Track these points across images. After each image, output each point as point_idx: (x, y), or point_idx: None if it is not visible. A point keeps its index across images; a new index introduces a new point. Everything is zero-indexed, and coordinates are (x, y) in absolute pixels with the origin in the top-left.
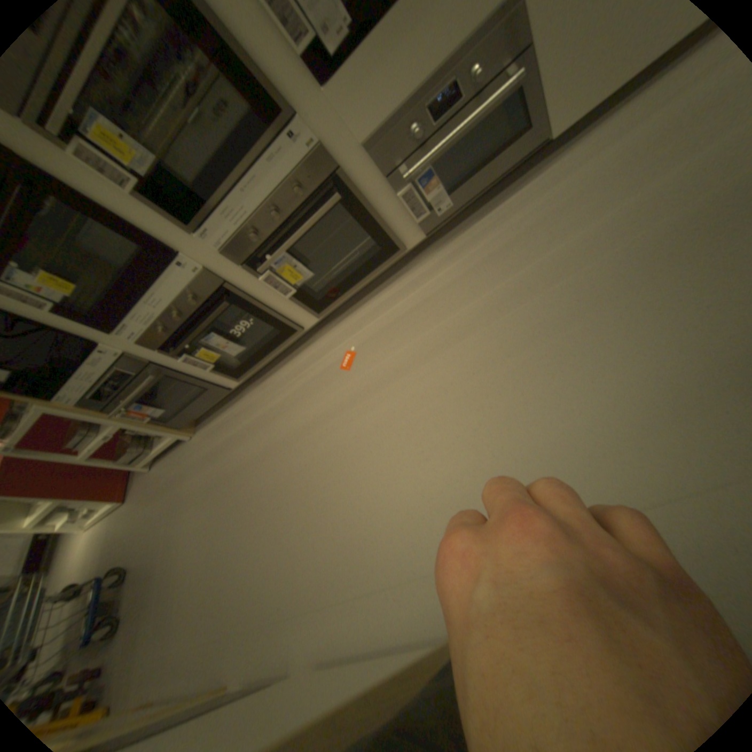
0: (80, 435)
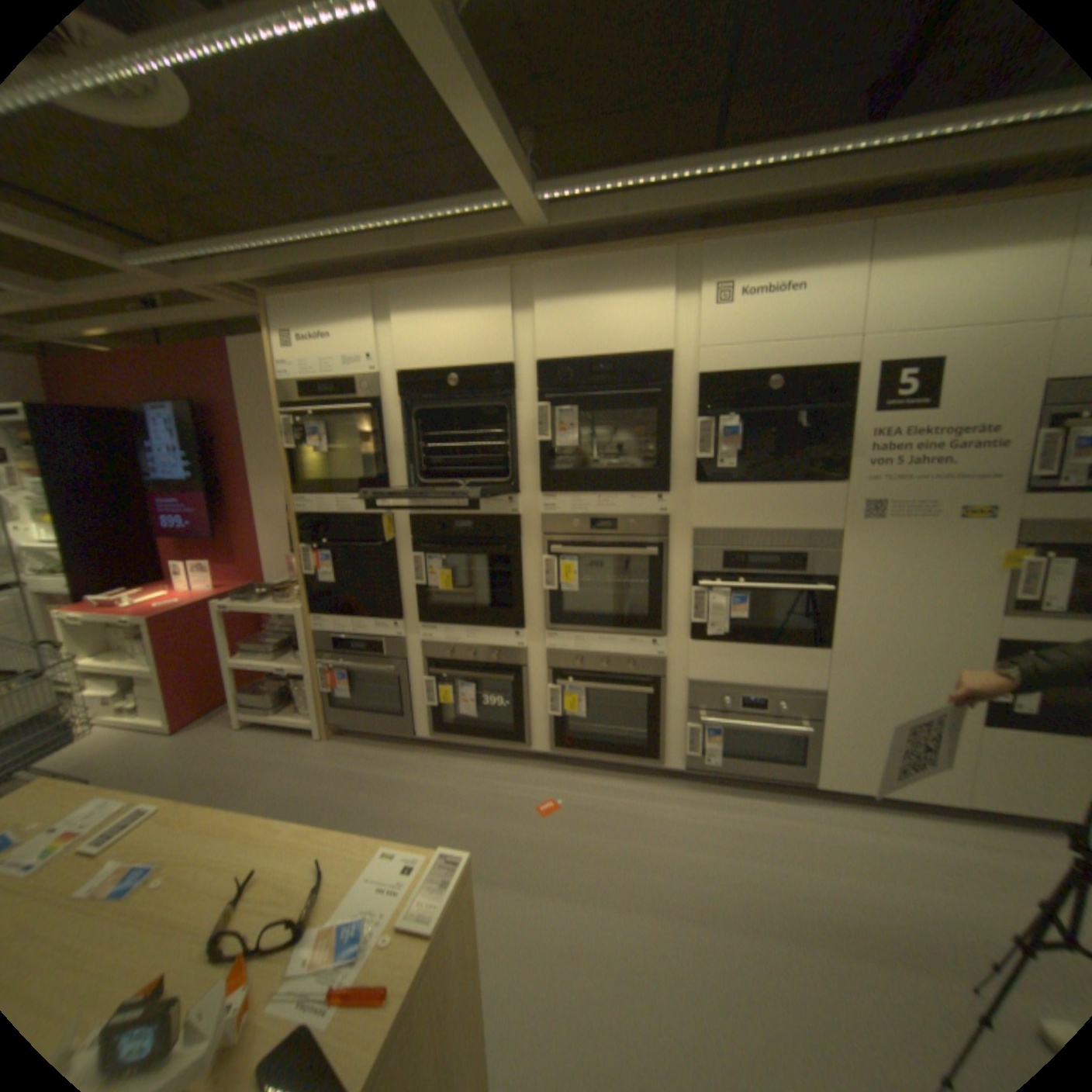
0: (261, 648)
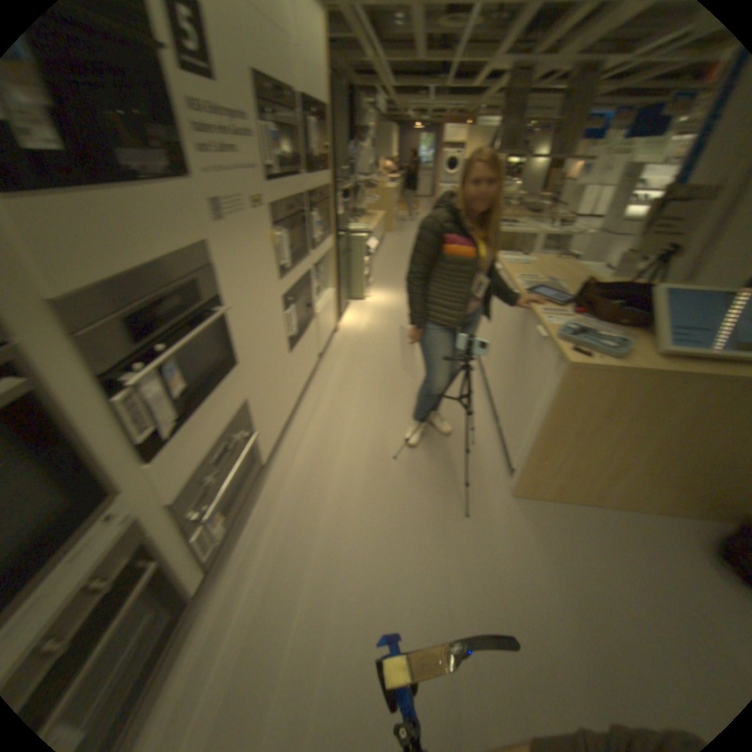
0: None
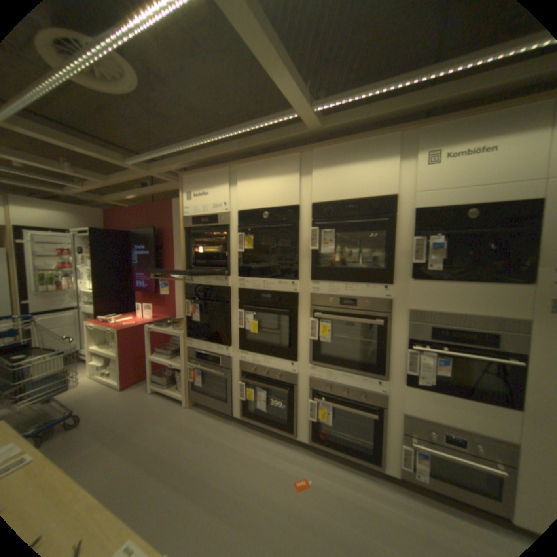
0: (164, 352)
